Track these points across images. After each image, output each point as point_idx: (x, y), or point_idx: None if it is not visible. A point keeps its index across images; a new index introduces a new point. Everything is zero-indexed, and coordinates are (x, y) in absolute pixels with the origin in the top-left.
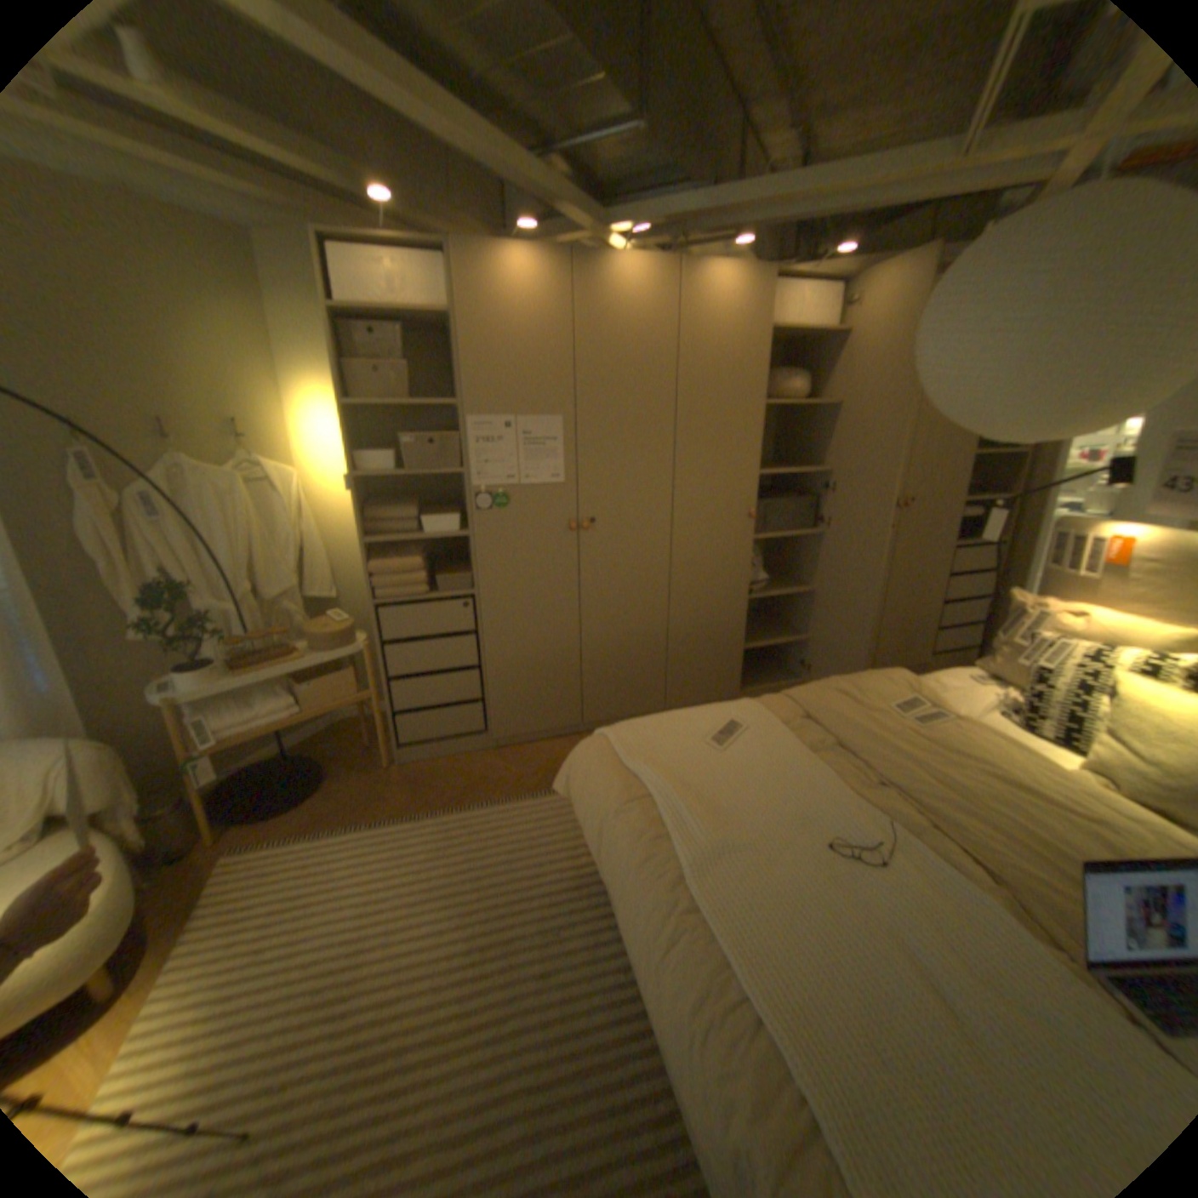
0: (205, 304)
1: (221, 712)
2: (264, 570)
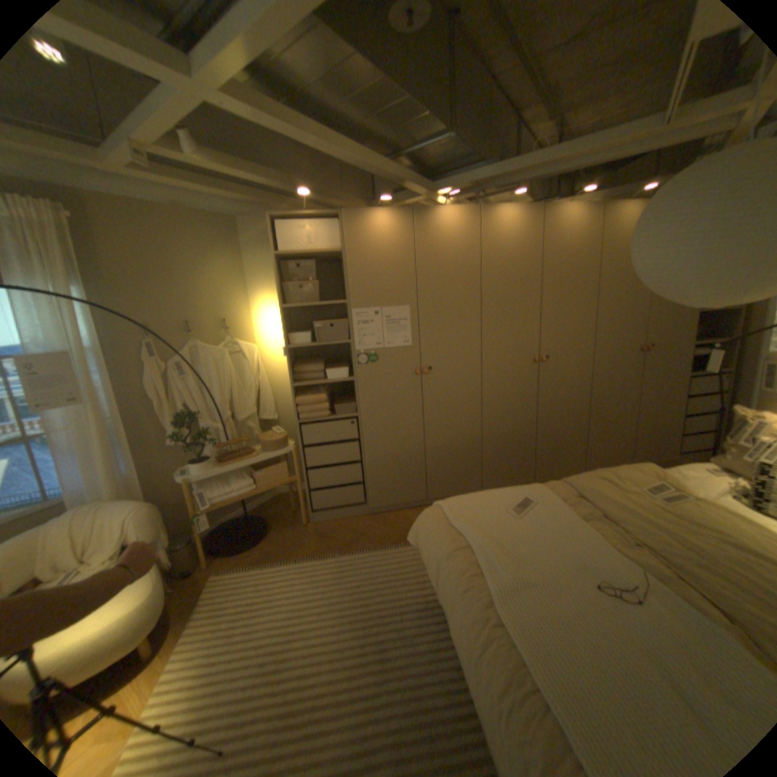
0: (212, 258)
1: (213, 487)
2: (238, 403)
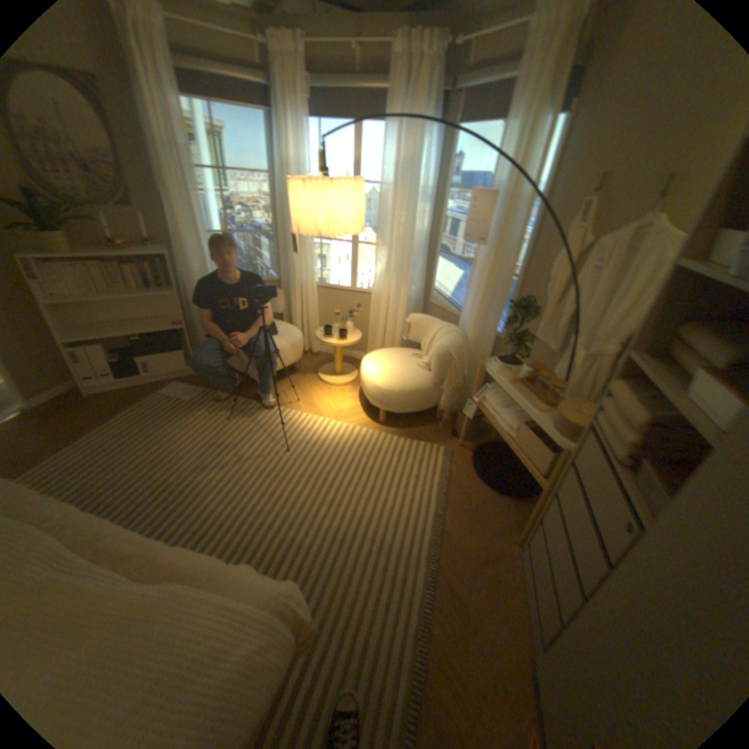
0: None
1: (500, 395)
2: None
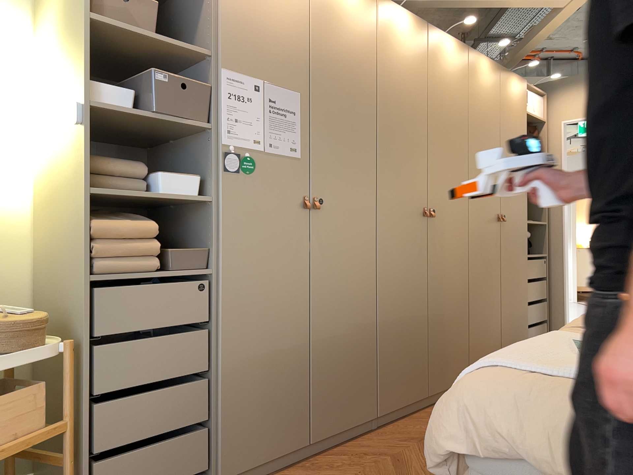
0: None
1: None
2: None
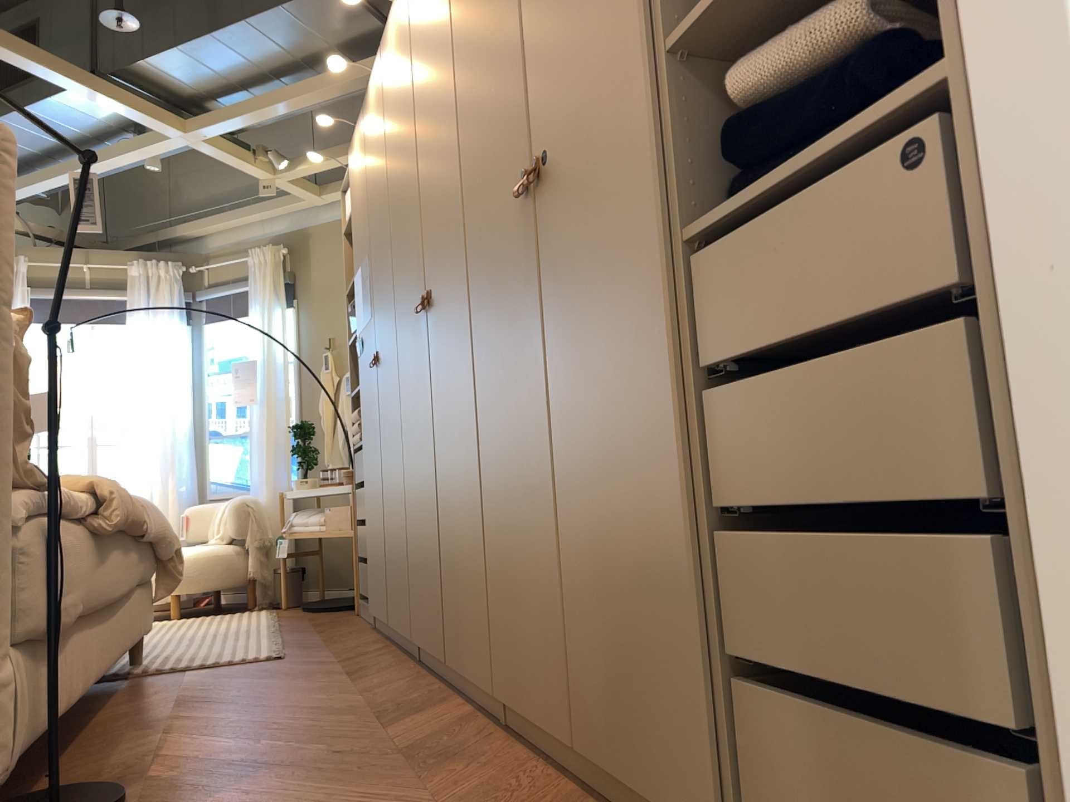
0: None
1: (312, 511)
2: None
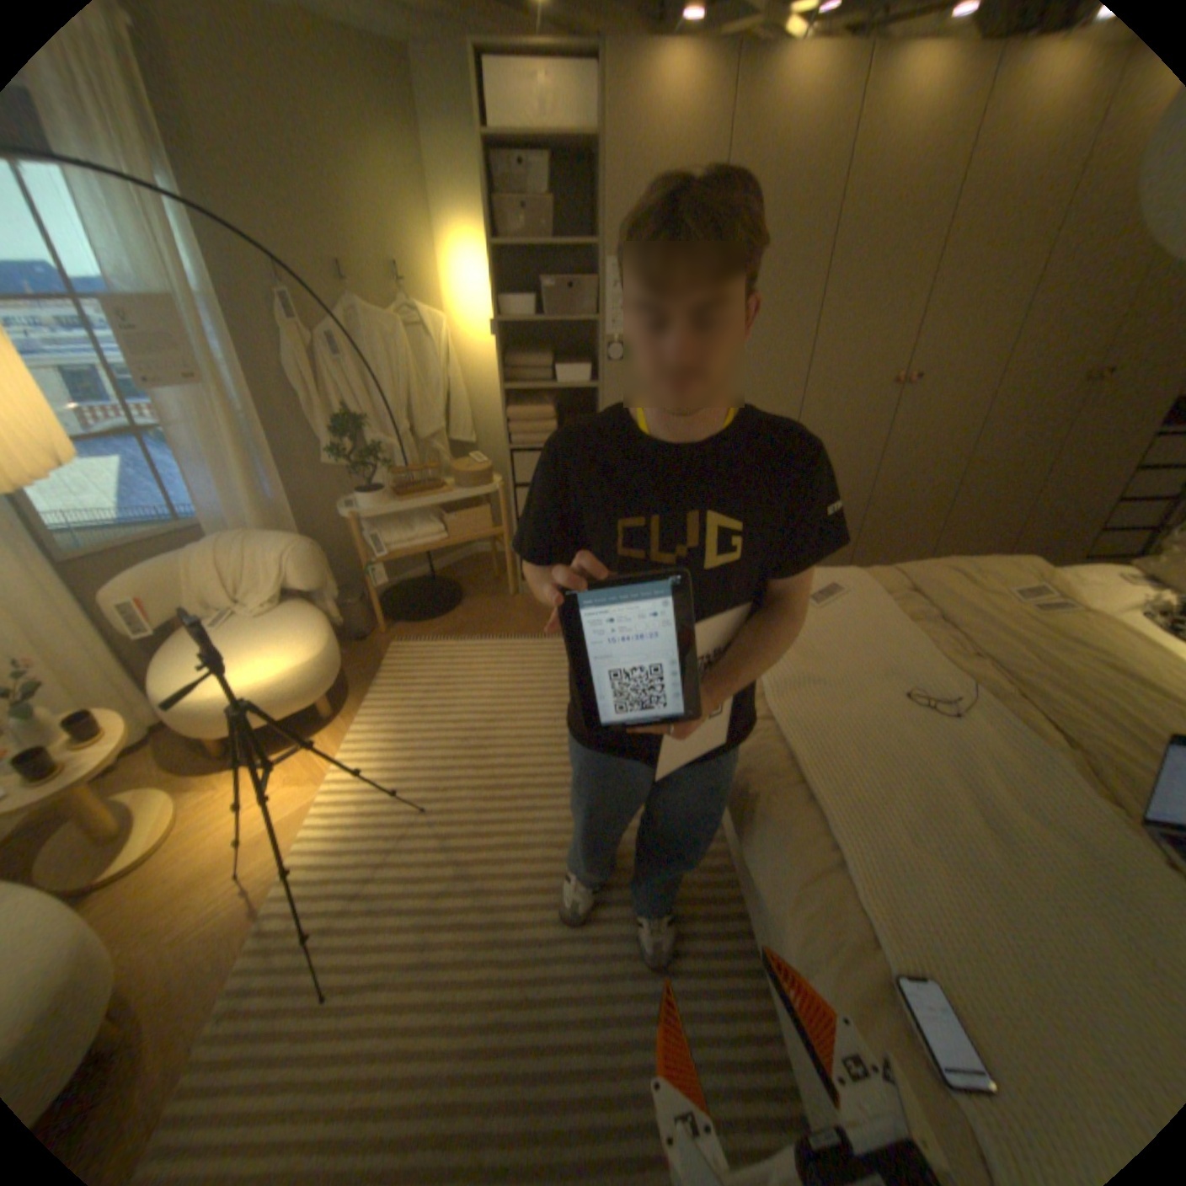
0: (370, 137)
1: (390, 529)
2: (419, 411)
